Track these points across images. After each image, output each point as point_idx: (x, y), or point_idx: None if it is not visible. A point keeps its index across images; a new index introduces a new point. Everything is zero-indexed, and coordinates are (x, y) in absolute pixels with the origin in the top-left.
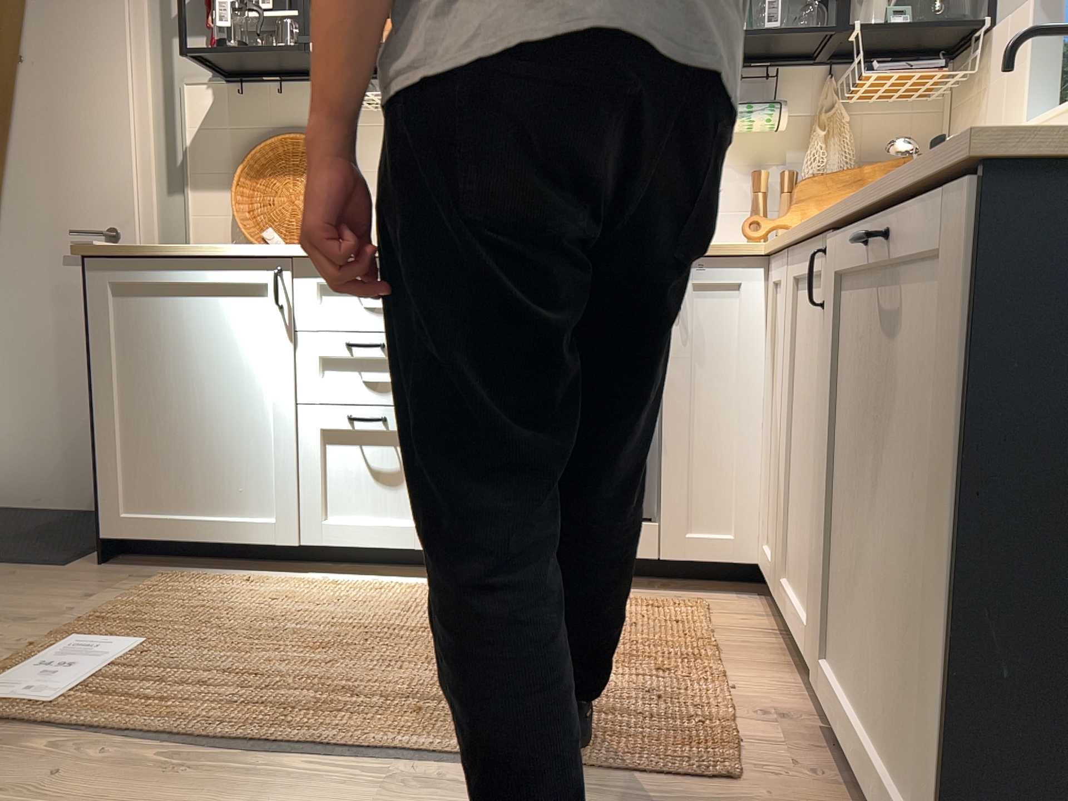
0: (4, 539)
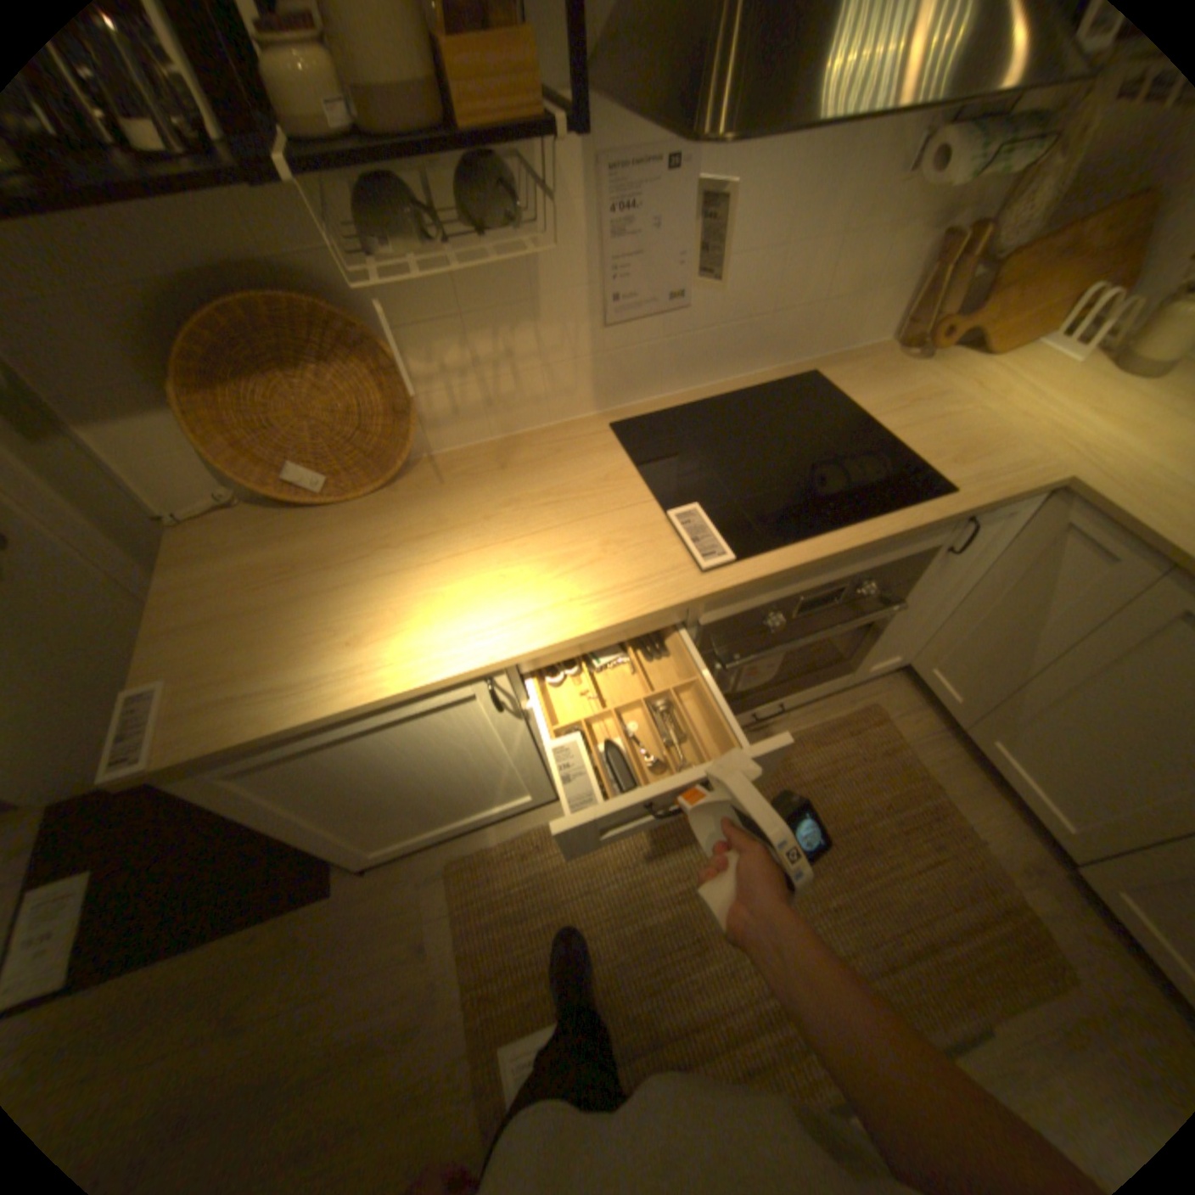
0: (202, 867)
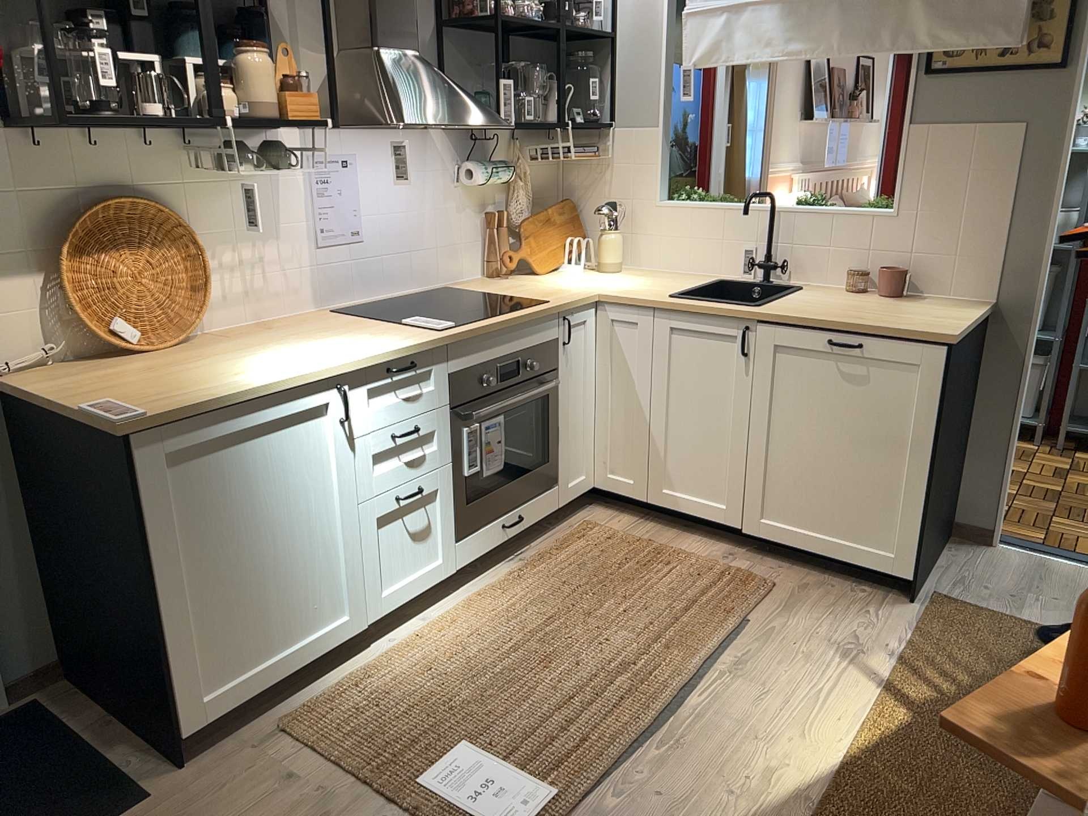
0: None
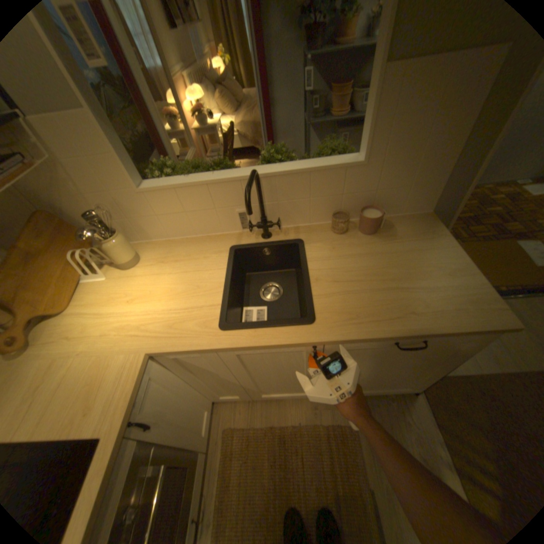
0: None
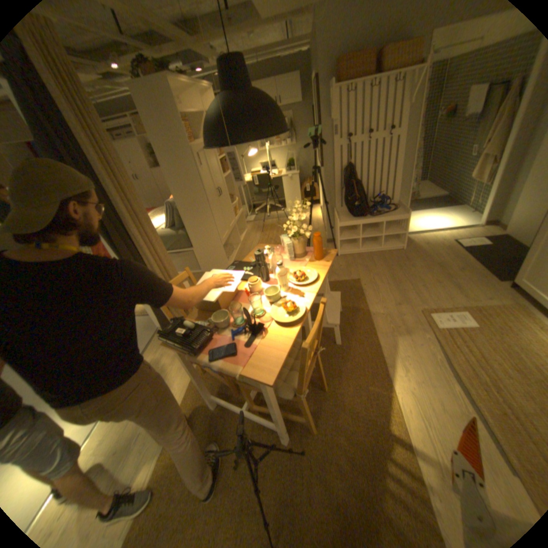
0: (500, 259)
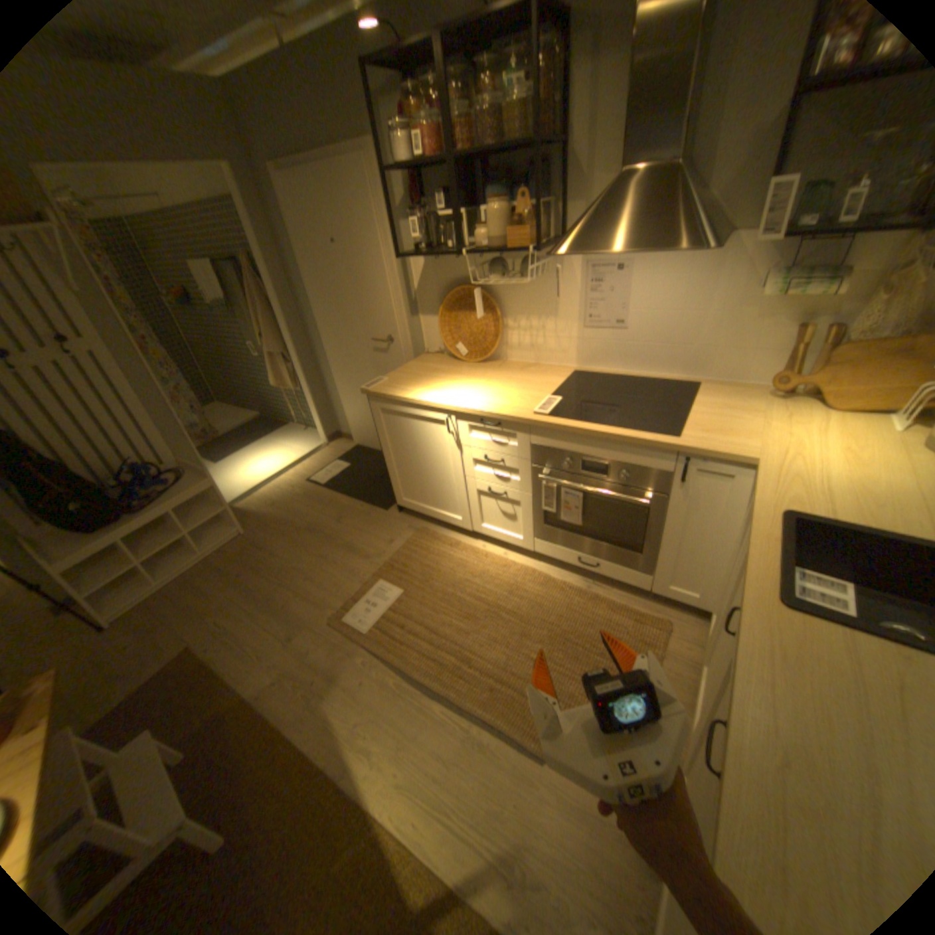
0: (370, 481)
